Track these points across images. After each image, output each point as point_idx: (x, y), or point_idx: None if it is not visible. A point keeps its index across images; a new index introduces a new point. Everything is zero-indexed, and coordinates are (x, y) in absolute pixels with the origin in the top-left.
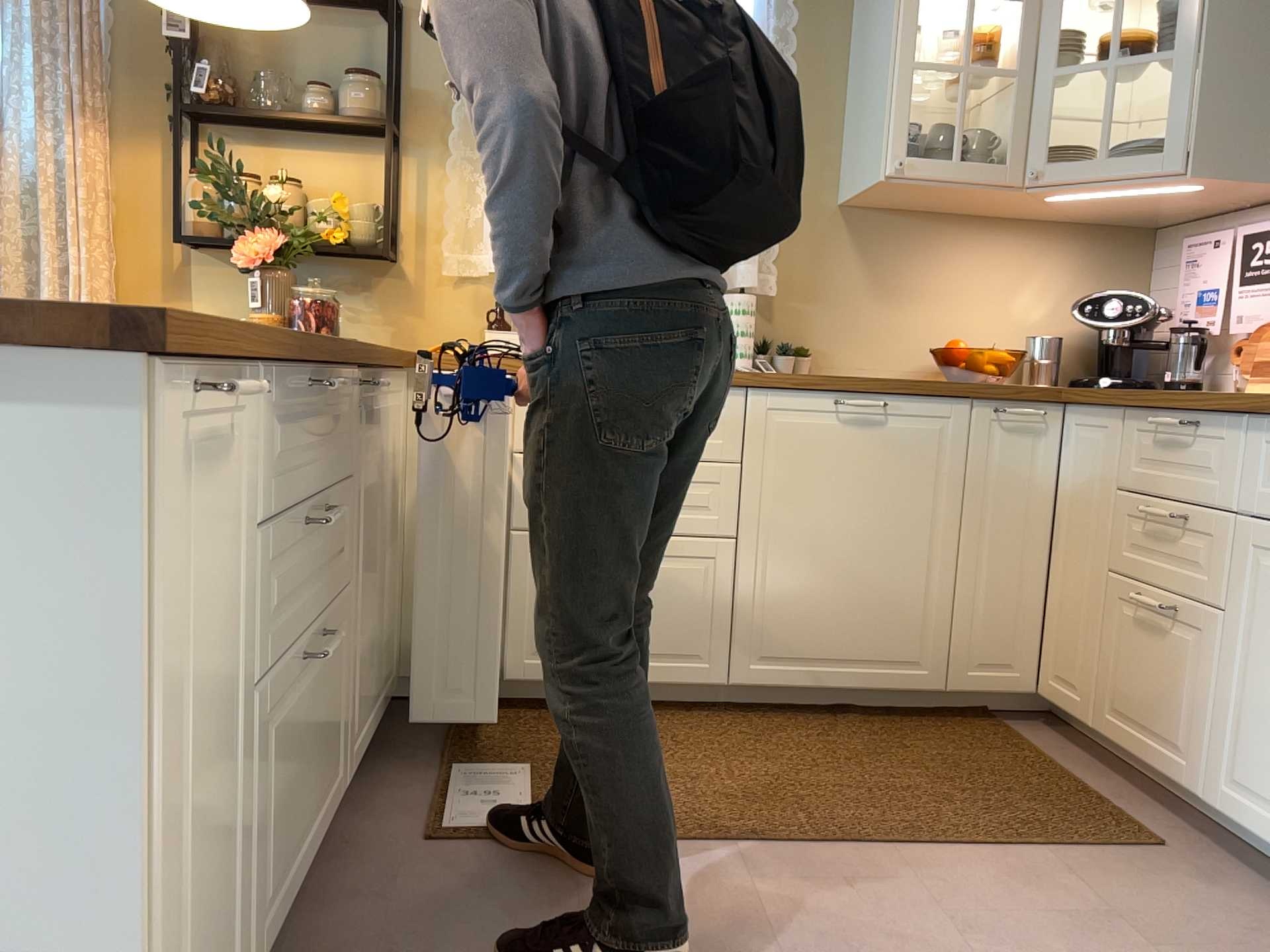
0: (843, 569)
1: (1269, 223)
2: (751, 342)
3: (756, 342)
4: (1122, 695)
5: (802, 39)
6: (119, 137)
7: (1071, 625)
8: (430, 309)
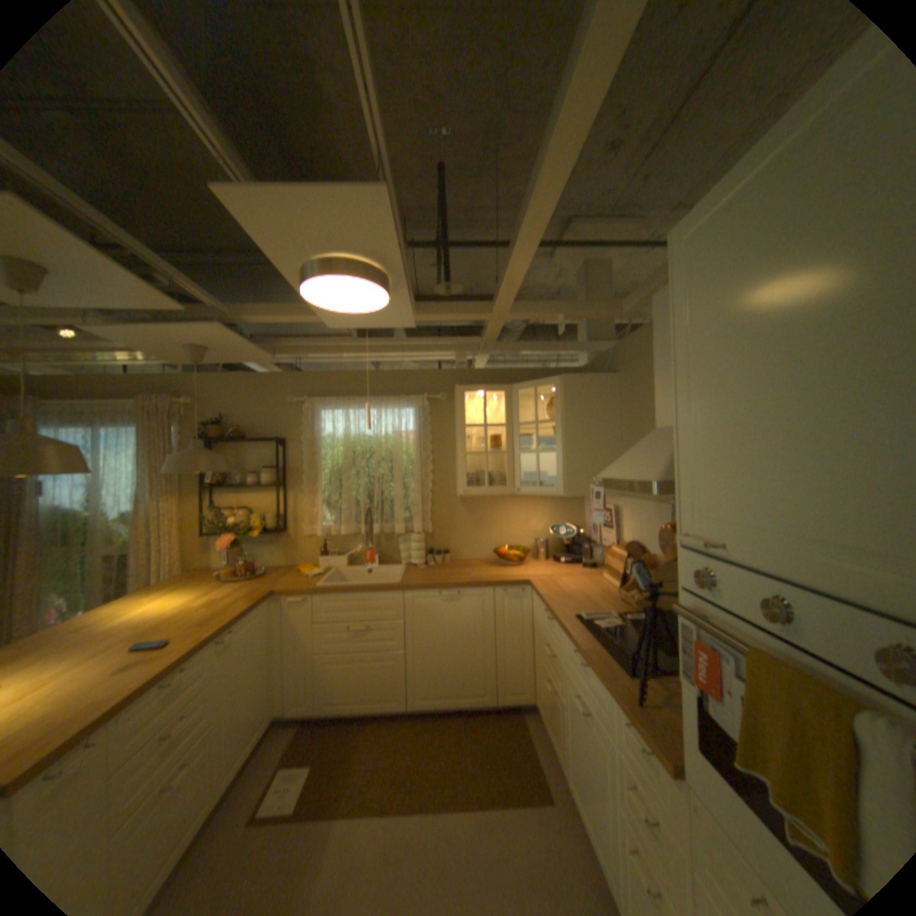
0: (448, 660)
1: (607, 505)
2: (422, 553)
3: (428, 549)
4: (550, 721)
5: (435, 433)
6: (181, 495)
7: (539, 681)
8: (299, 548)
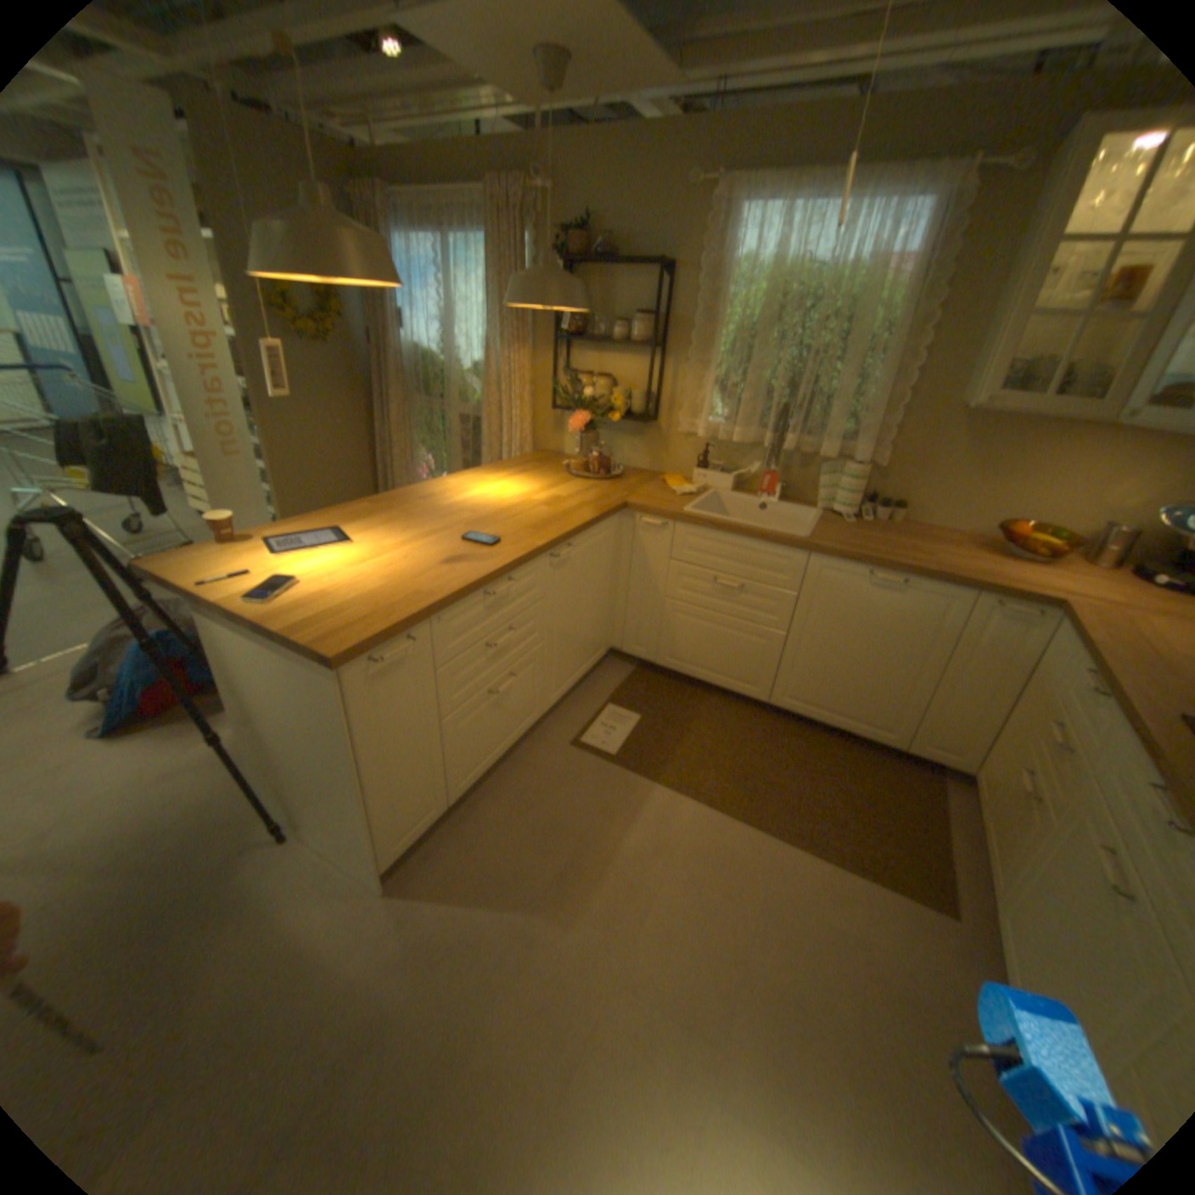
0: (851, 668)
1: None
2: (856, 499)
3: (868, 494)
4: (1001, 820)
5: (965, 262)
6: (534, 347)
7: (1003, 755)
8: (670, 449)
